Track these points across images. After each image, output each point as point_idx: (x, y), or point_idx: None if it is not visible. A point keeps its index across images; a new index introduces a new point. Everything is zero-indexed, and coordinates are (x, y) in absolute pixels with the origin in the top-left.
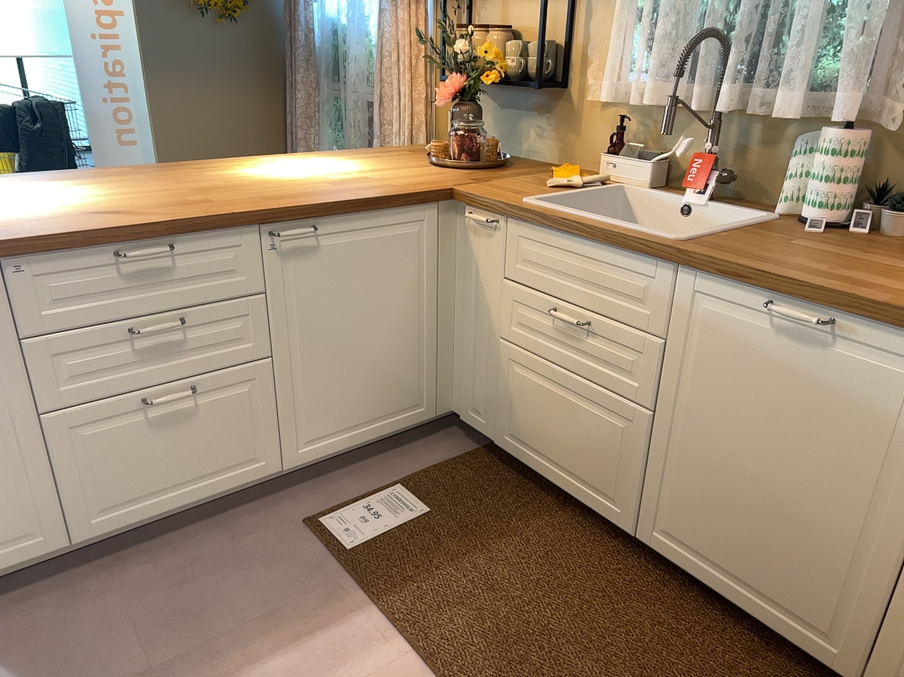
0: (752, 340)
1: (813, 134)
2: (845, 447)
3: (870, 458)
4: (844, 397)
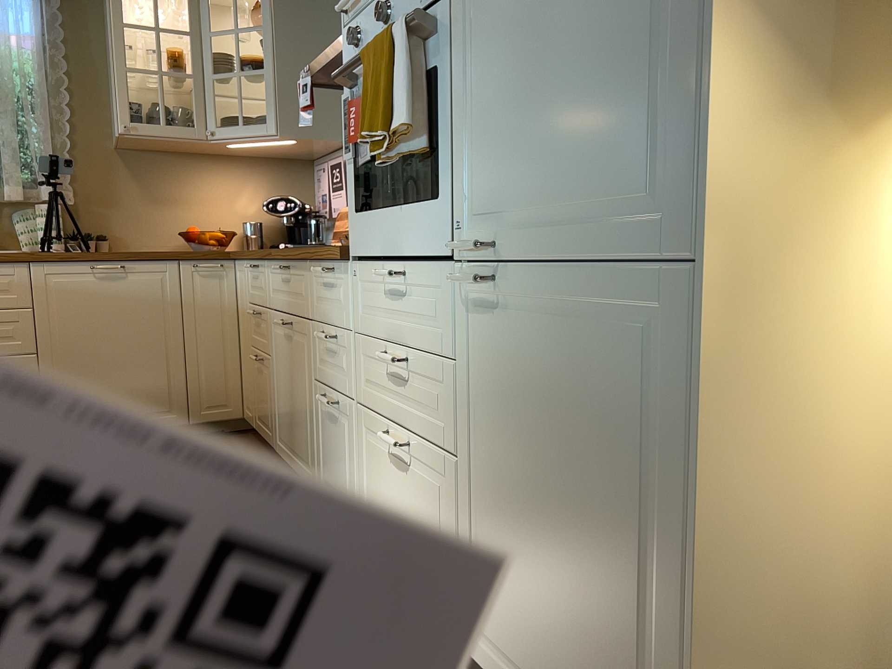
0: (86, 288)
1: (25, 210)
2: (146, 318)
3: (157, 318)
4: (138, 297)
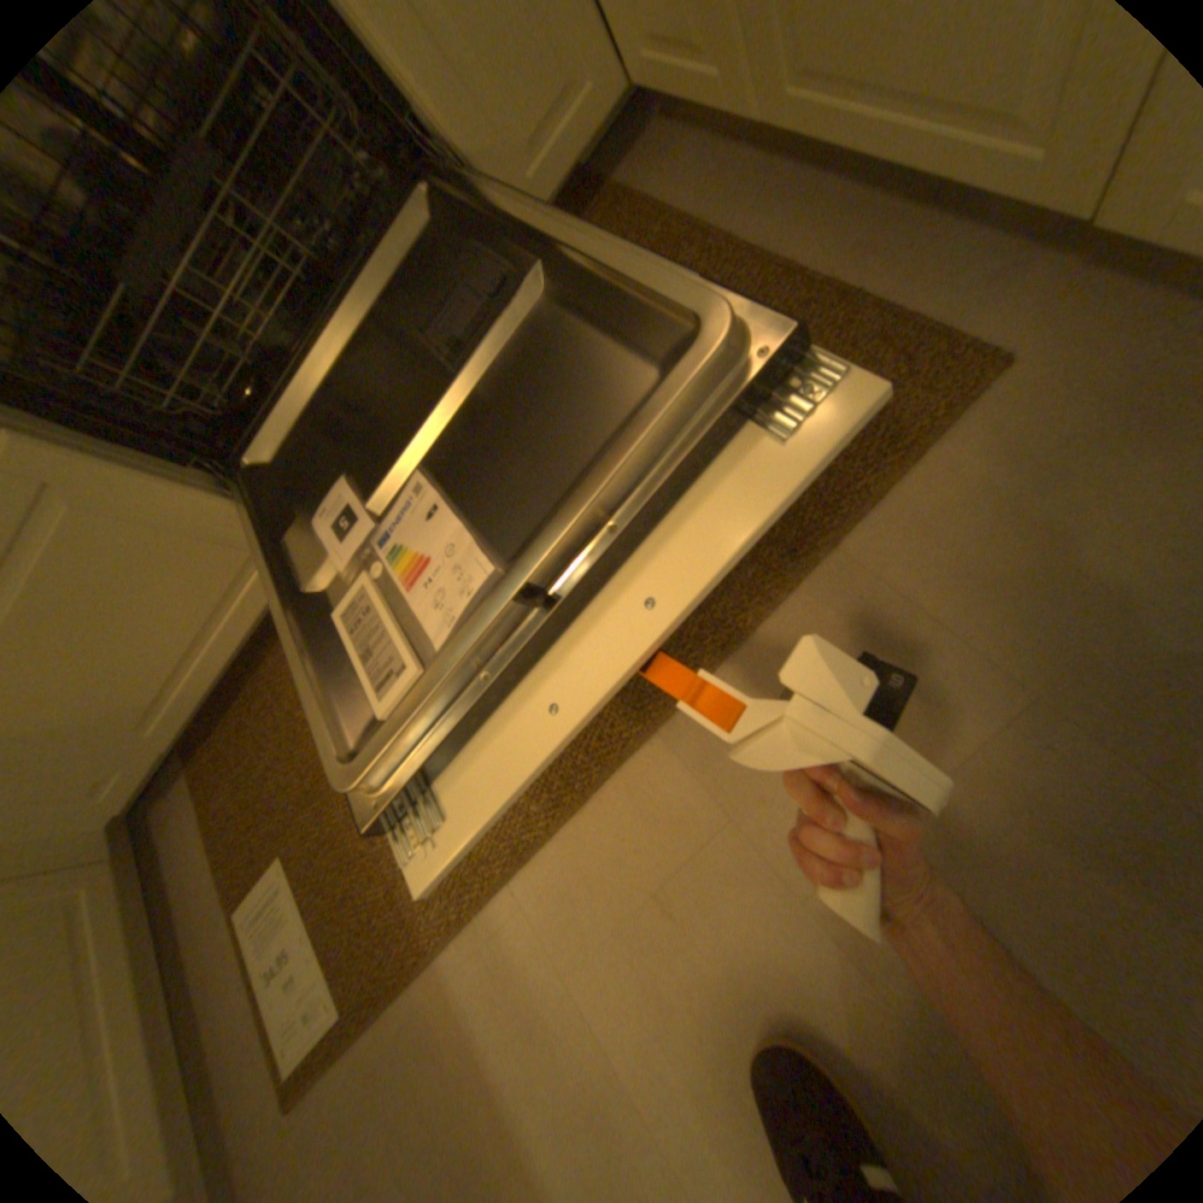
0: None
1: None
2: None
3: None
4: None
